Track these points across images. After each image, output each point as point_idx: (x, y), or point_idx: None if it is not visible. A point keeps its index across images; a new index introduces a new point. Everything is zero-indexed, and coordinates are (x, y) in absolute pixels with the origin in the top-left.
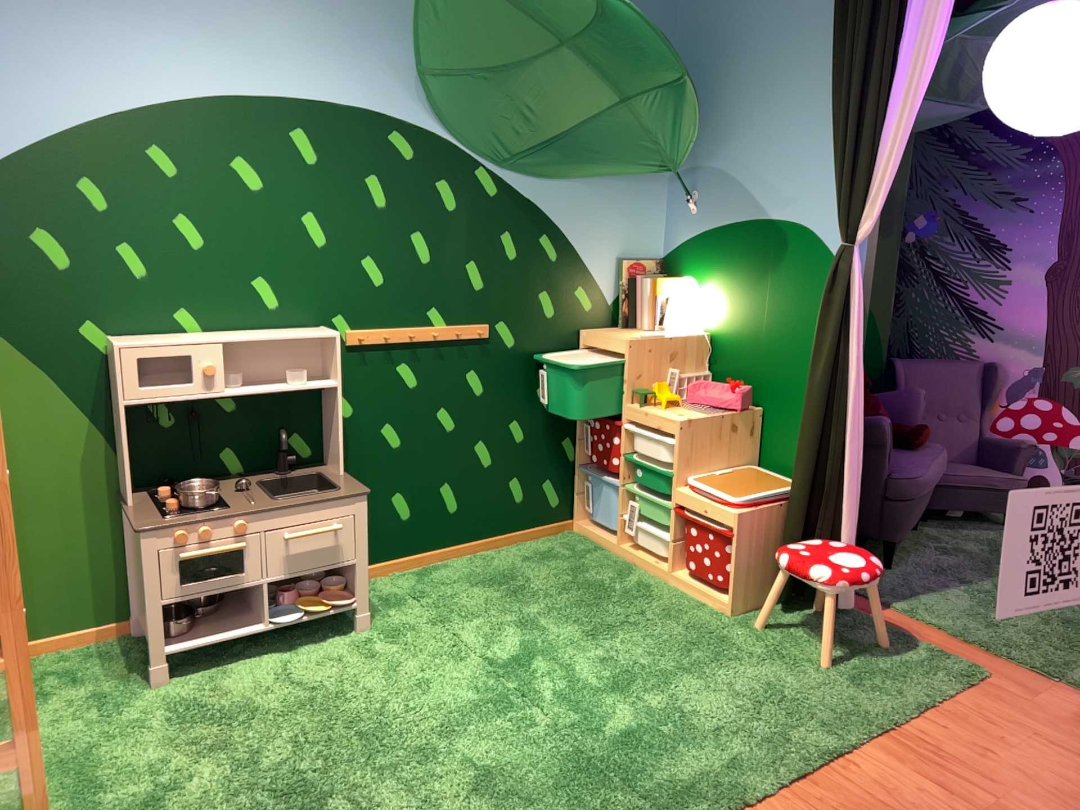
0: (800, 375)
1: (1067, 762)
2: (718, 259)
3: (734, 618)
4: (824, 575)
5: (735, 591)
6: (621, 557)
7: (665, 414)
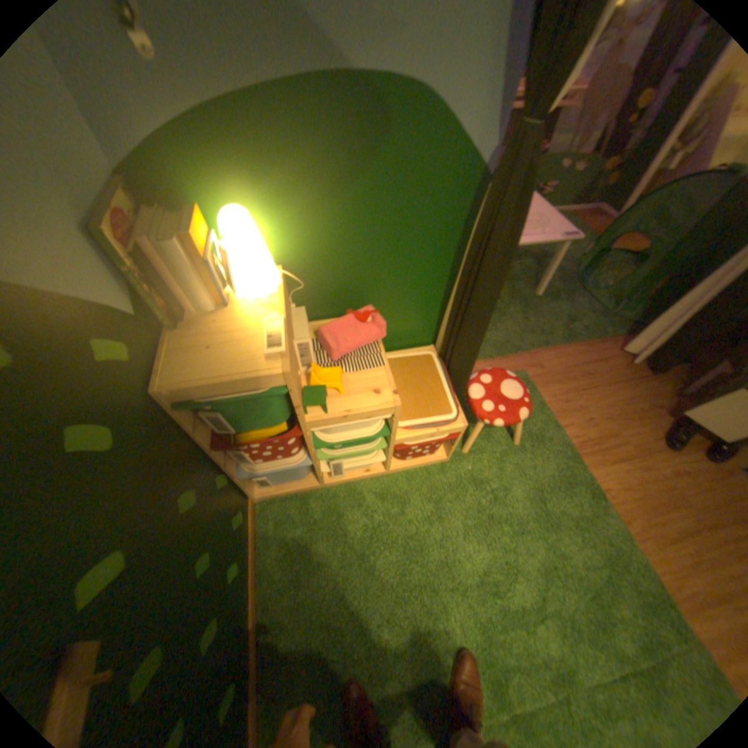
0: (411, 274)
1: (596, 396)
2: (256, 159)
3: (448, 459)
4: (526, 414)
5: (450, 450)
6: (328, 487)
7: (366, 404)
